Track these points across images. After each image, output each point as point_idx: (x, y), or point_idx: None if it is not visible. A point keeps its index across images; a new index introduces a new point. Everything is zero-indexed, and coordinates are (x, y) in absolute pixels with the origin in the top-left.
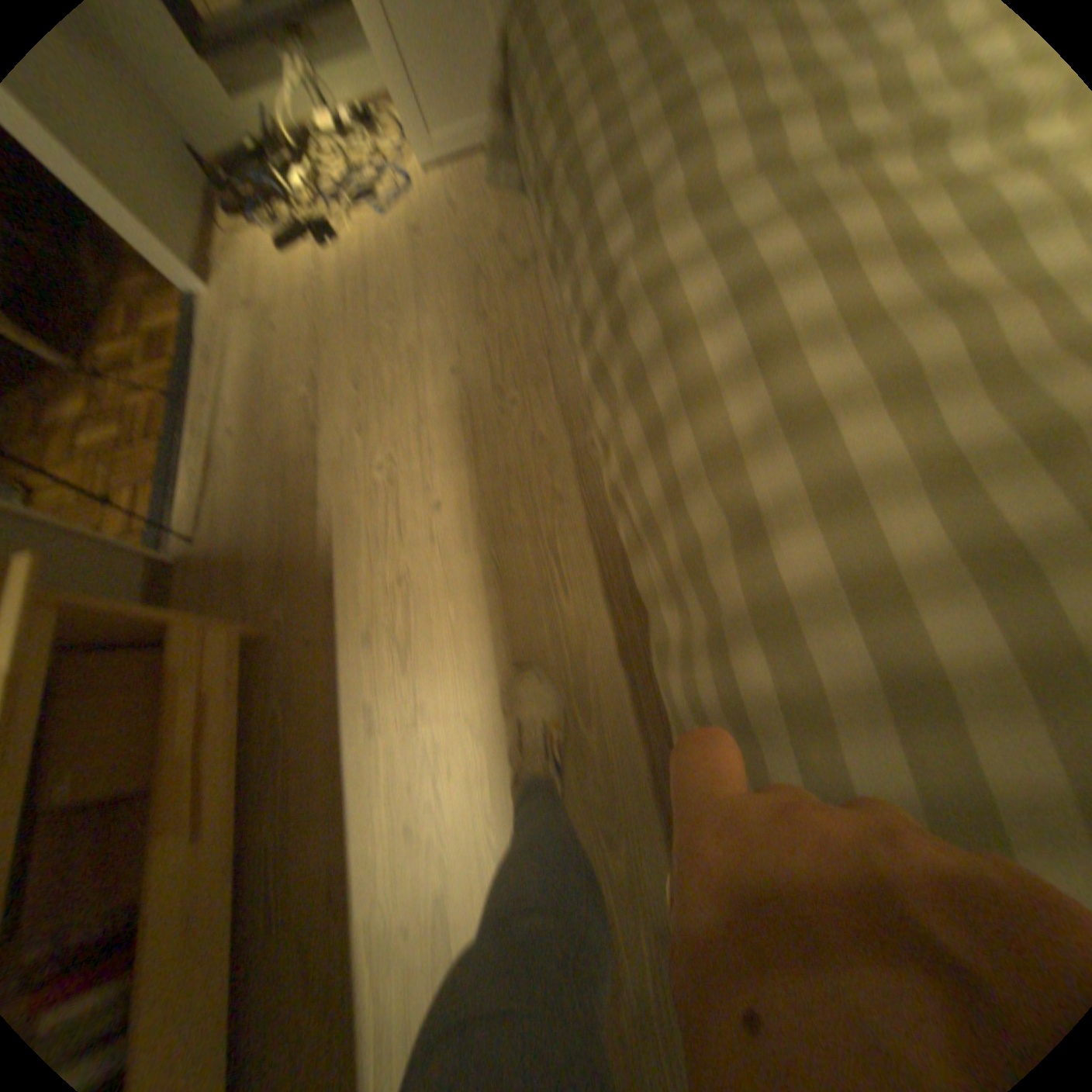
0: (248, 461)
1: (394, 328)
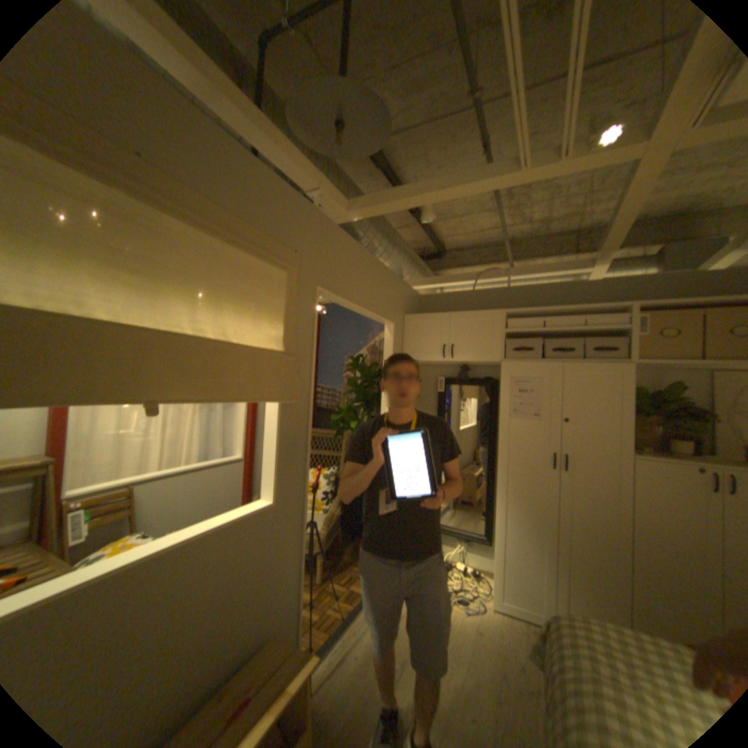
0: (353, 684)
1: (450, 676)
